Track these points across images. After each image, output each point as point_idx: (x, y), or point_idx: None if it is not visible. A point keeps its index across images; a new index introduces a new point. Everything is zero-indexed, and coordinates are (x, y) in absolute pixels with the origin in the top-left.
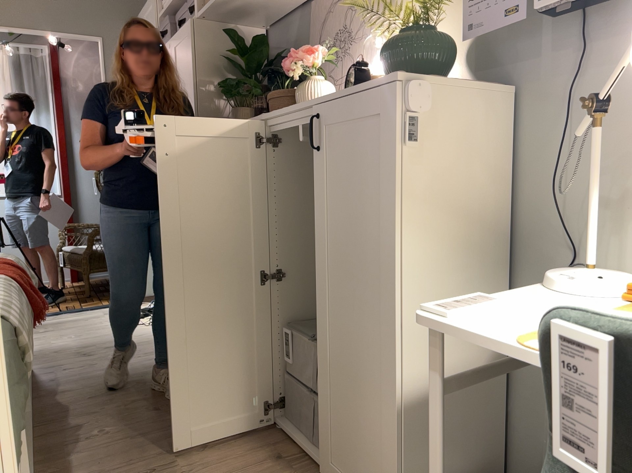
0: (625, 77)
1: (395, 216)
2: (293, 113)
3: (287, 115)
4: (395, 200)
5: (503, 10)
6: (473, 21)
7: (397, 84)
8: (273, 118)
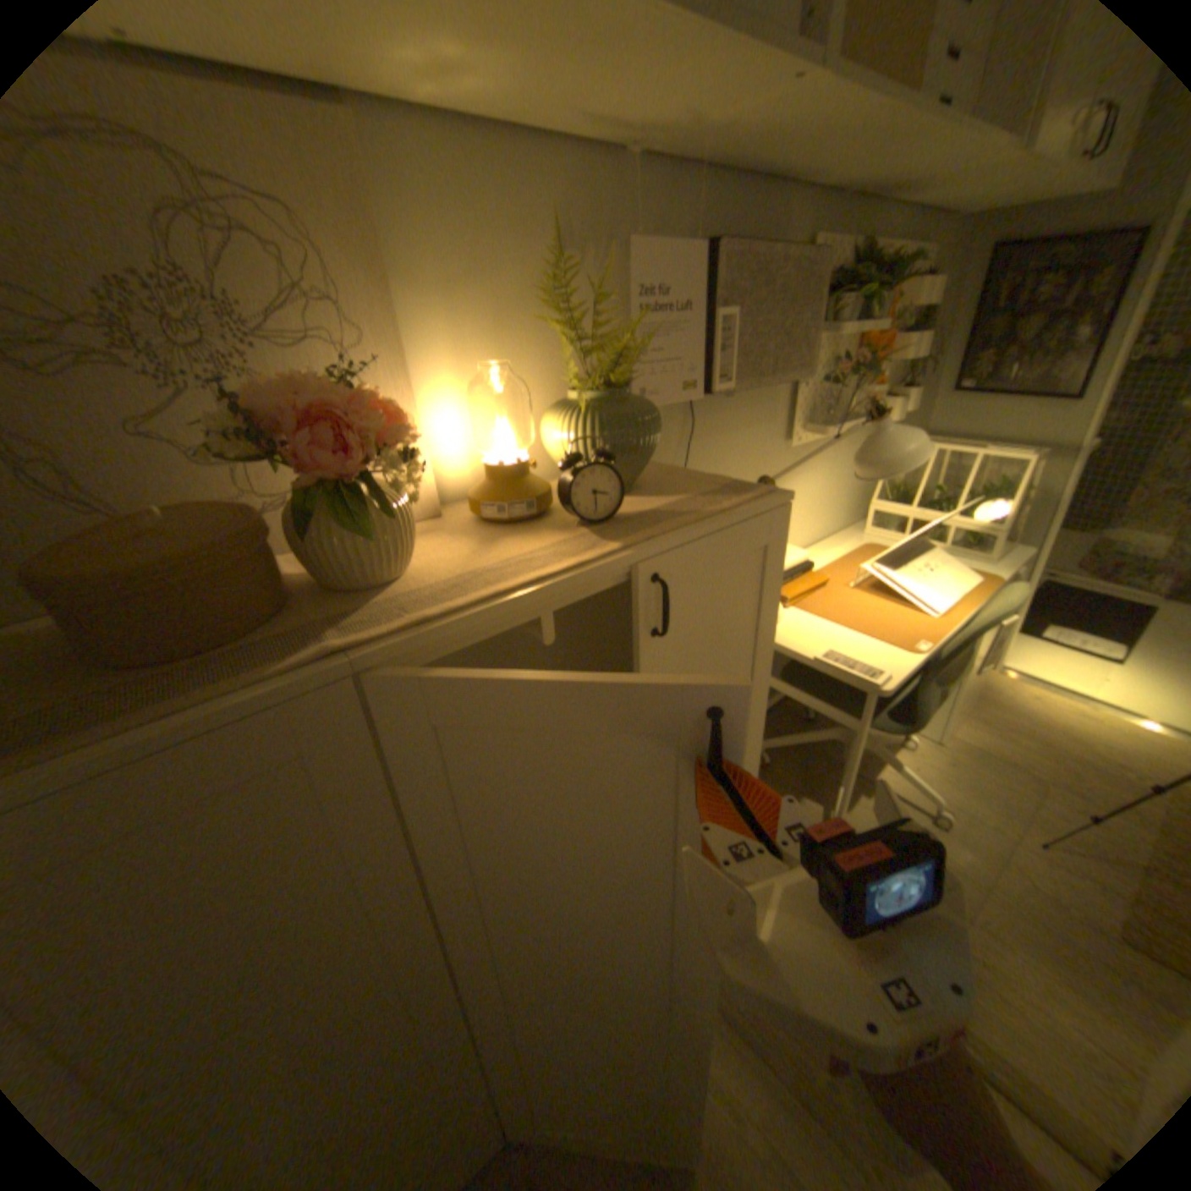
0: (707, 447)
1: (770, 644)
2: (566, 592)
3: (542, 601)
4: (772, 628)
5: (676, 378)
6: (641, 382)
7: (787, 503)
8: (467, 631)
